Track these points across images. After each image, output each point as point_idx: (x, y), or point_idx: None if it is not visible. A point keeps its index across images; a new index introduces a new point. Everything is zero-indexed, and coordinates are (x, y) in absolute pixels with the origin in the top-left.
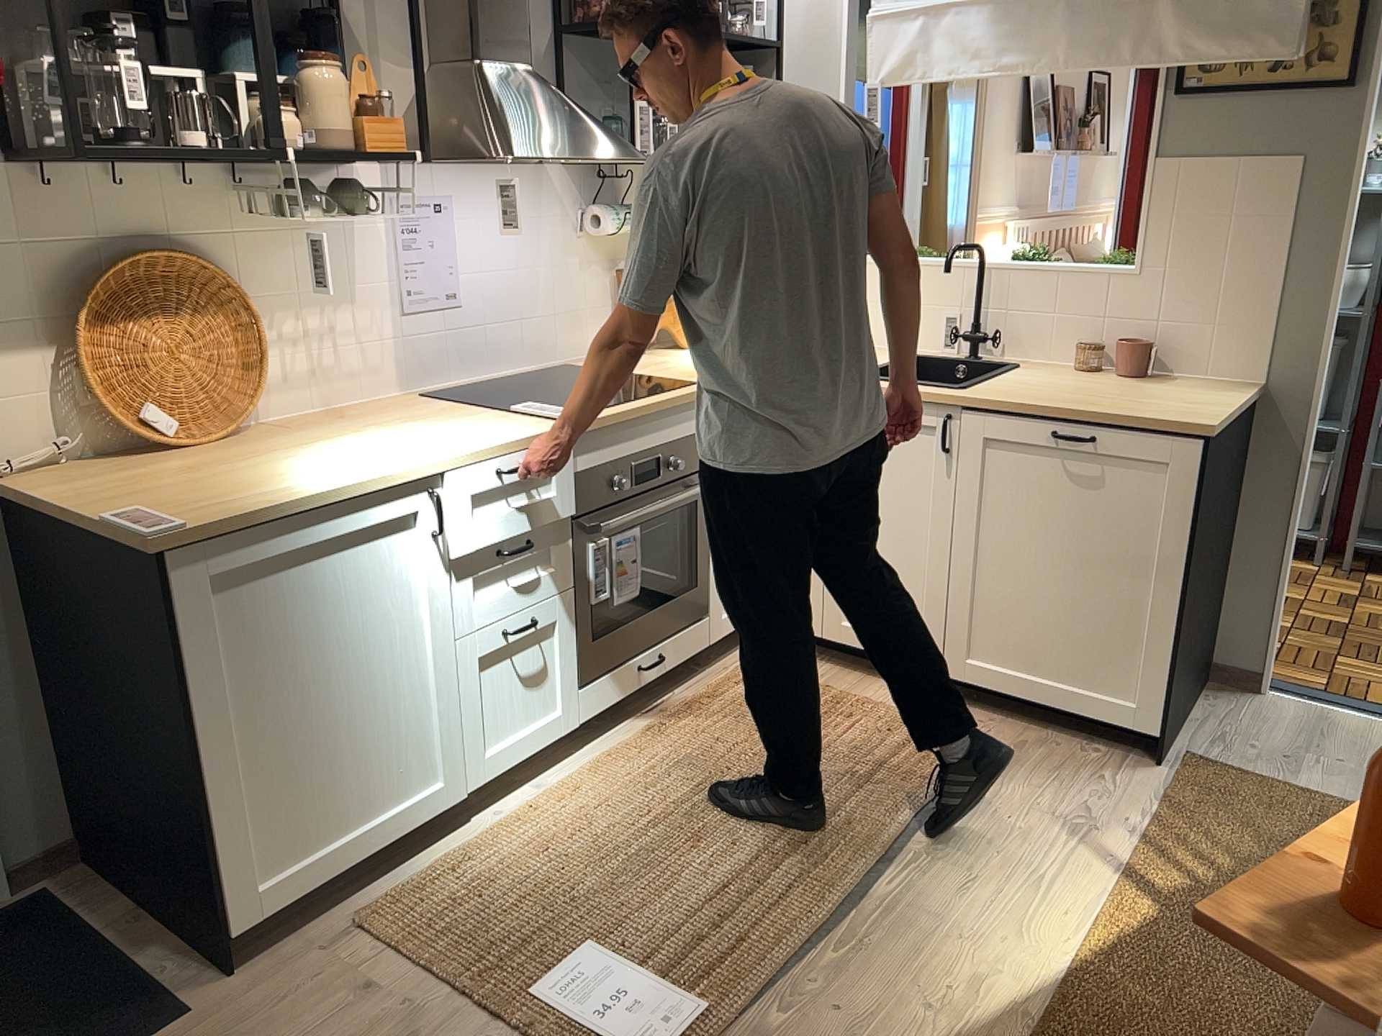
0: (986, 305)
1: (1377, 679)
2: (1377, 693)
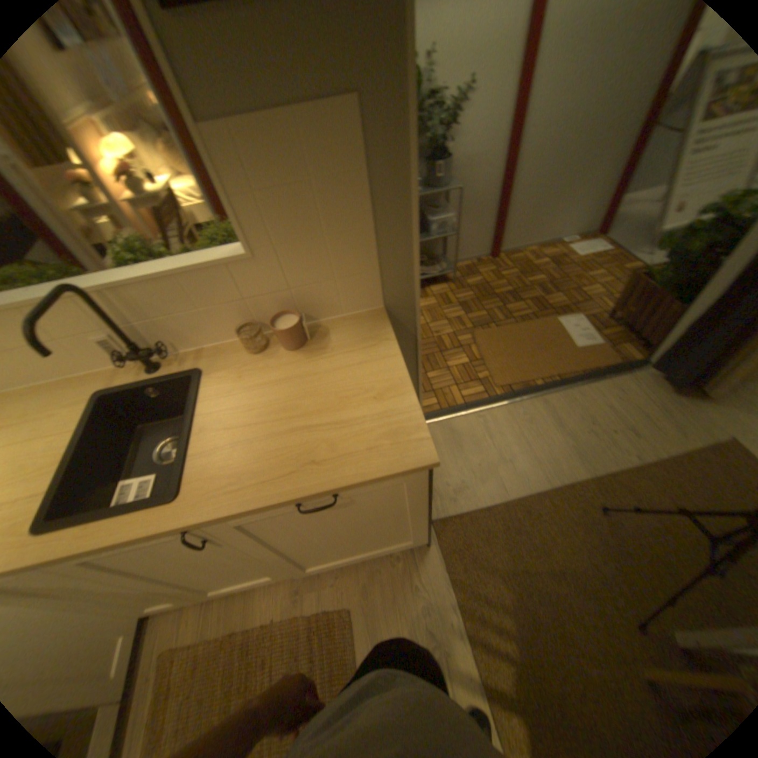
0: (123, 323)
1: (448, 385)
2: (456, 398)
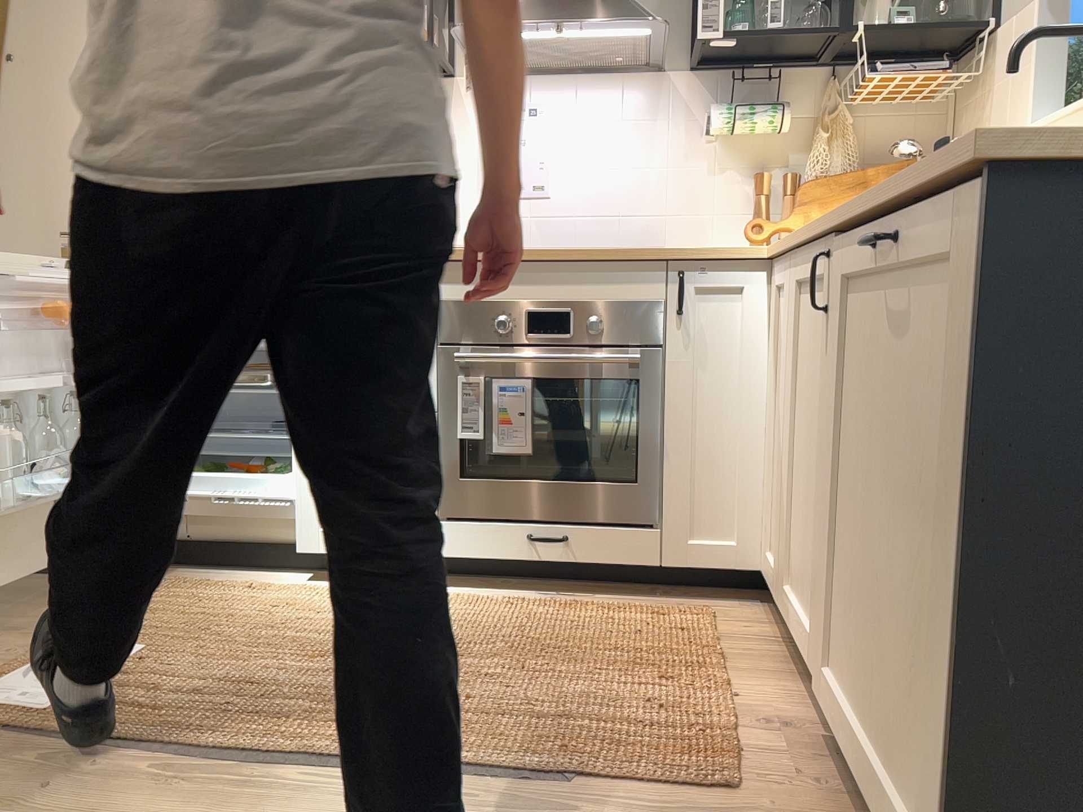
0: None
1: None
2: None
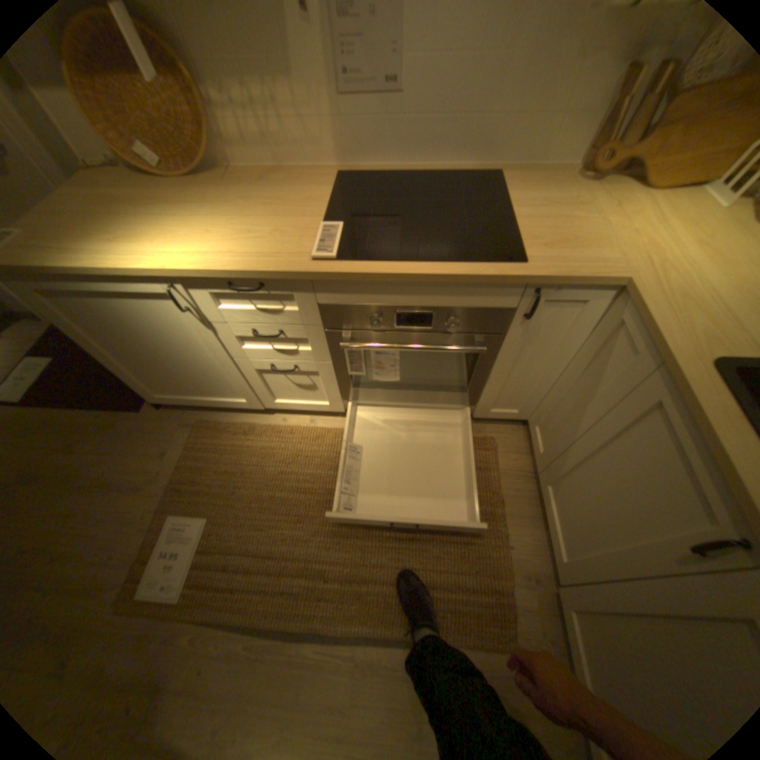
0: None
1: None
2: None
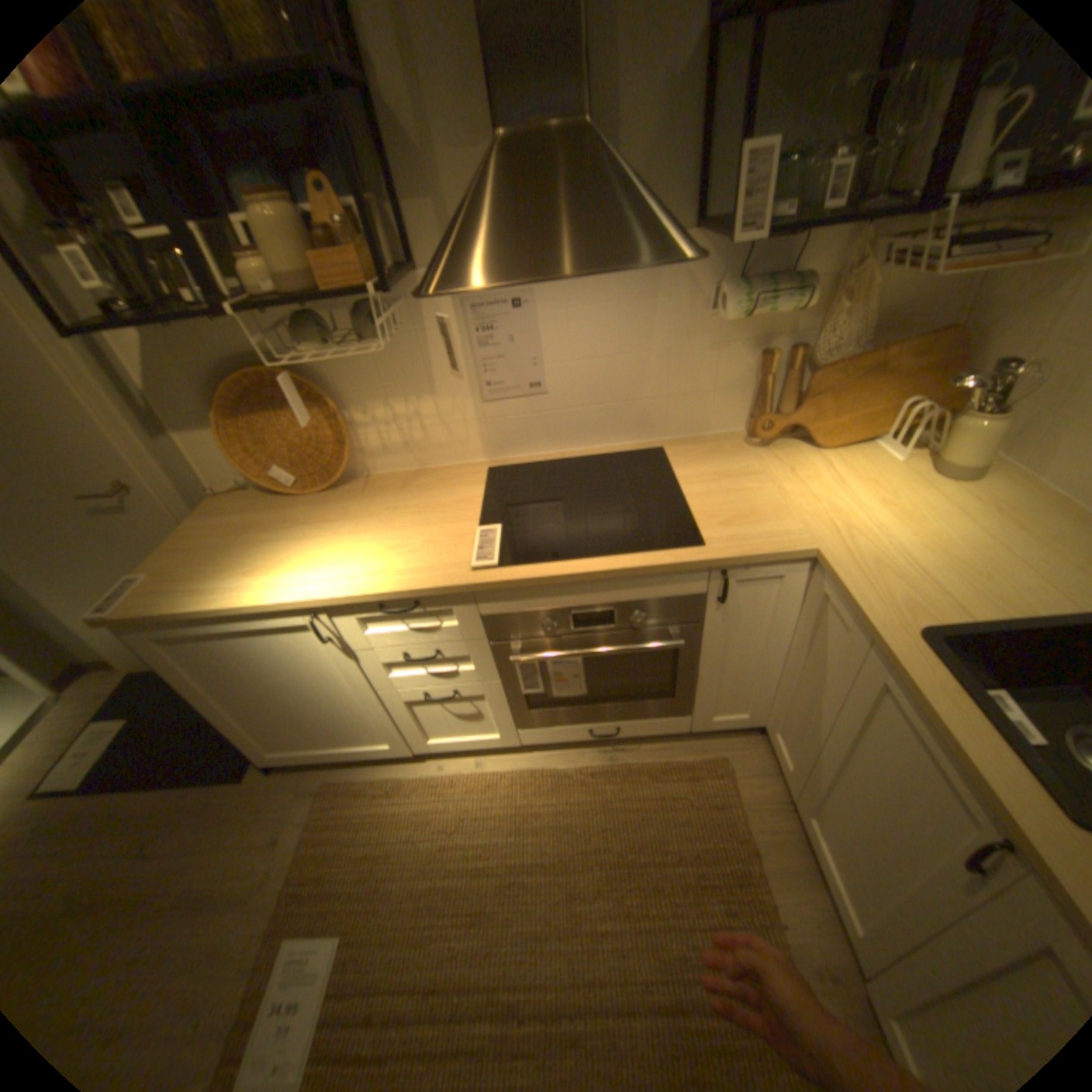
0: None
1: None
2: None
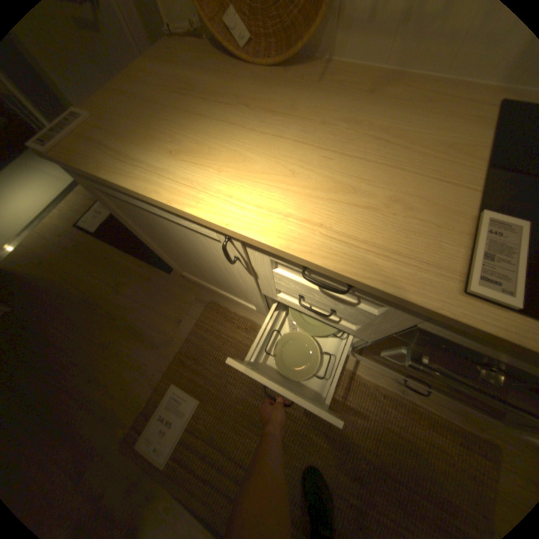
0: None
1: None
2: None
